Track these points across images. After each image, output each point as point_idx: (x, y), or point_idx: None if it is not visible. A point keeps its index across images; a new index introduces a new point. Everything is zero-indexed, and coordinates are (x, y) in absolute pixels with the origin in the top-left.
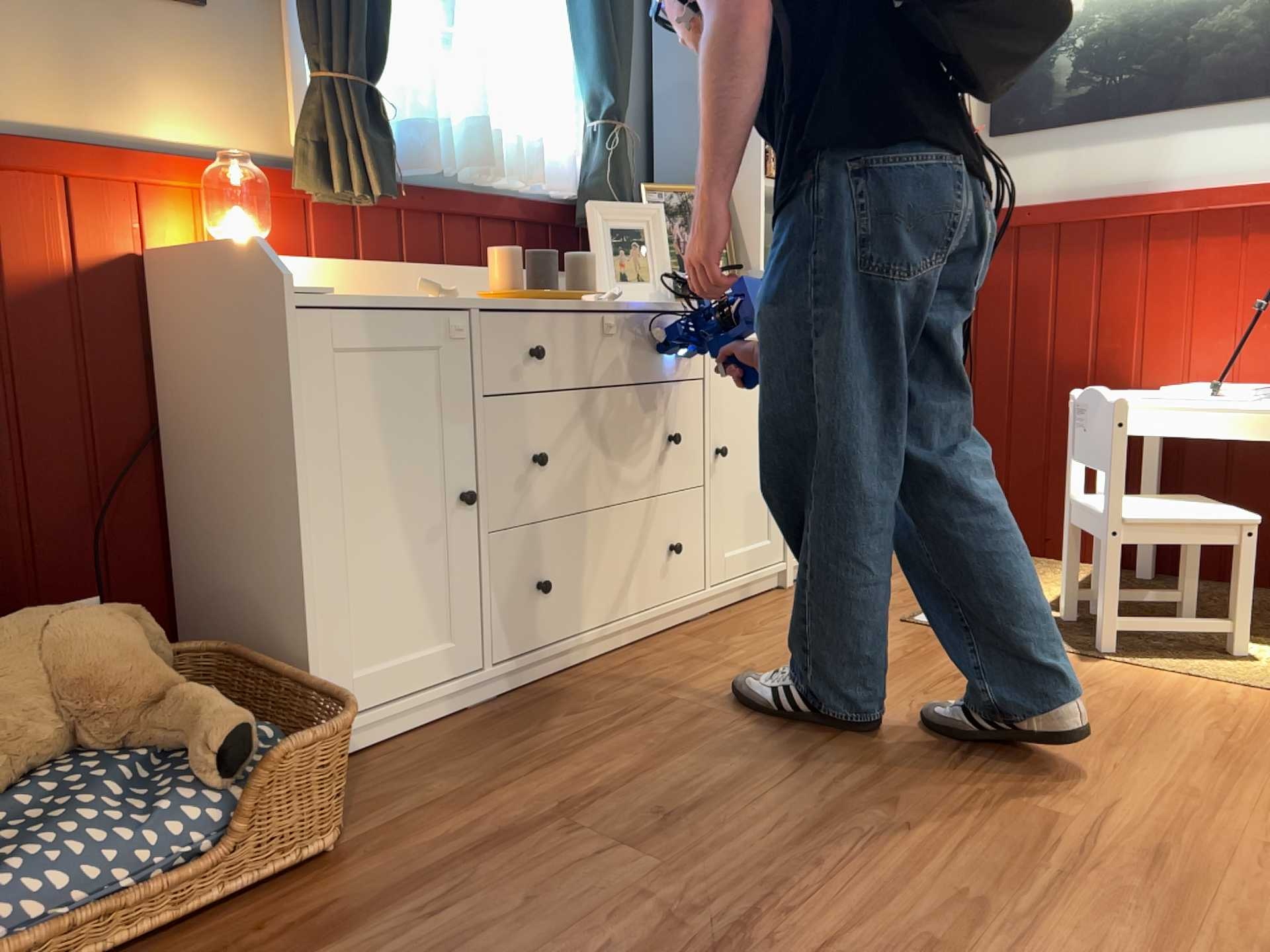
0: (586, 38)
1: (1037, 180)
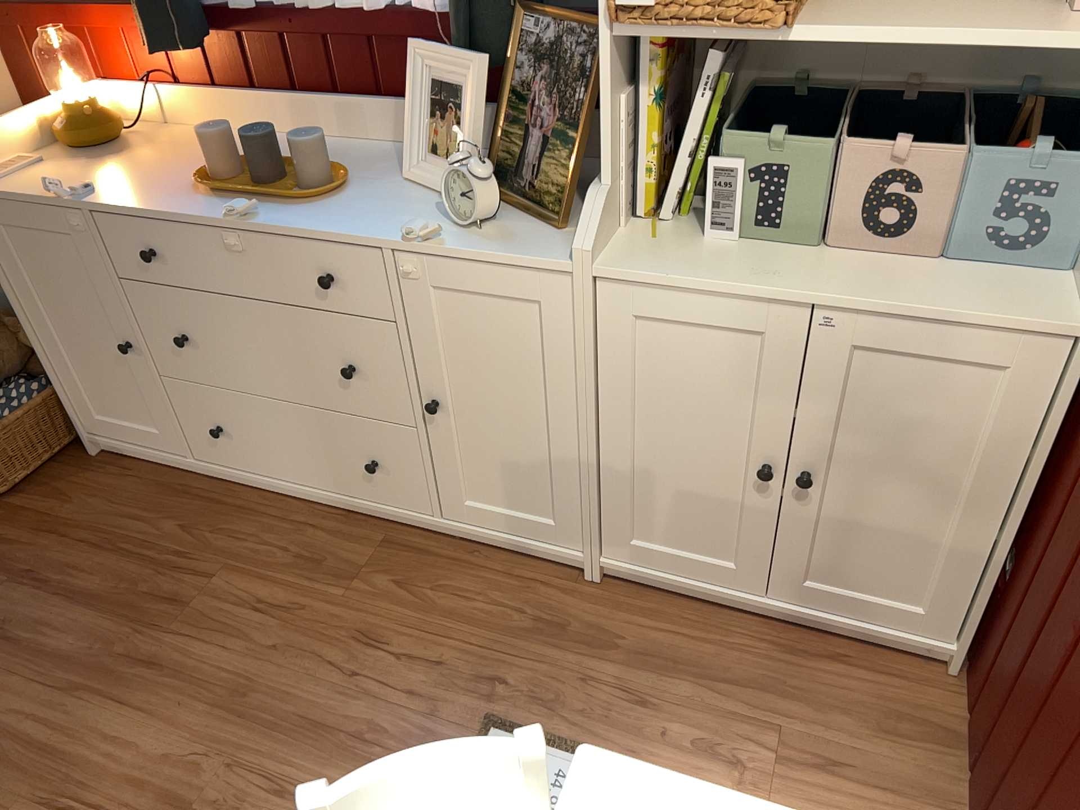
0: None
1: None
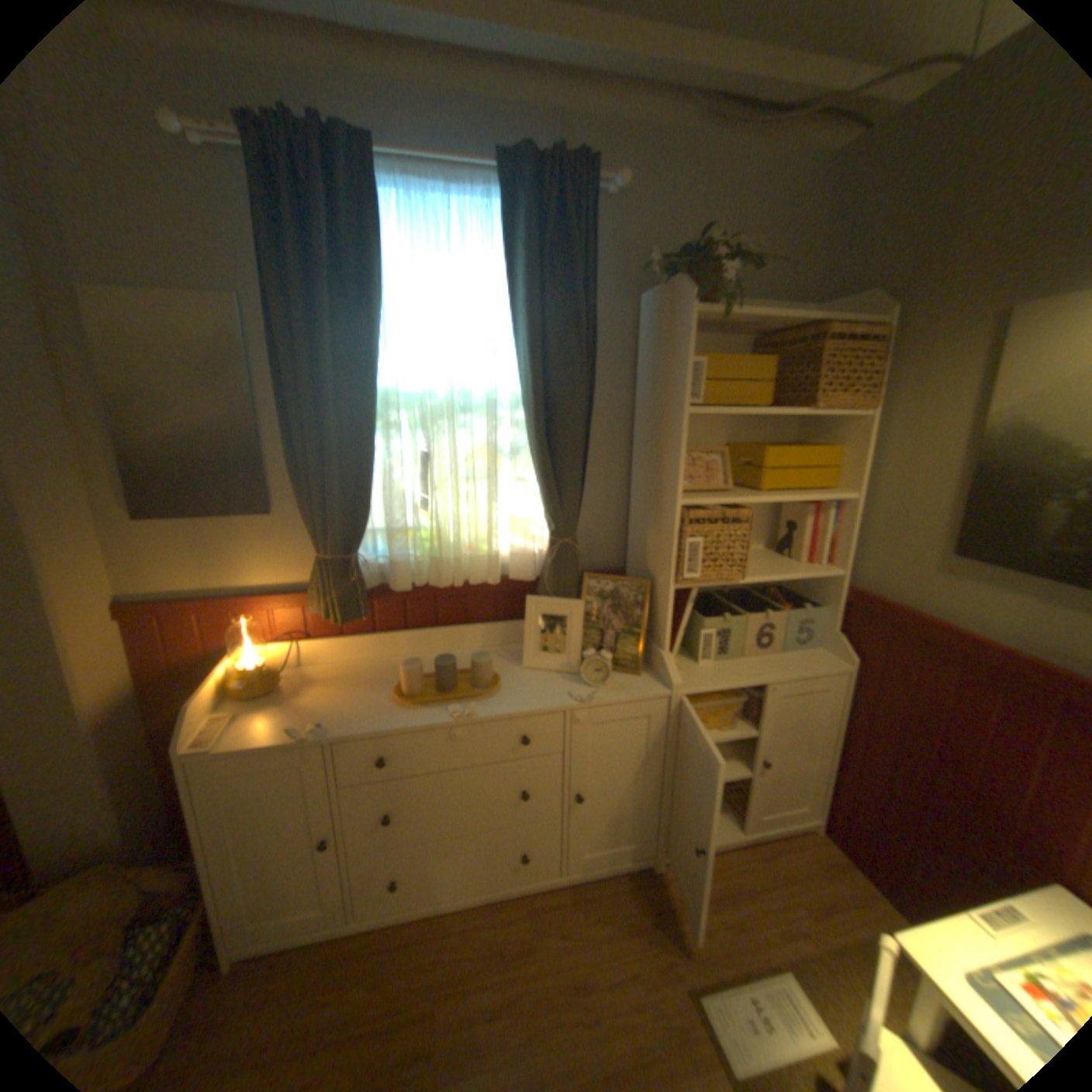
0: (539, 482)
1: (1004, 617)
